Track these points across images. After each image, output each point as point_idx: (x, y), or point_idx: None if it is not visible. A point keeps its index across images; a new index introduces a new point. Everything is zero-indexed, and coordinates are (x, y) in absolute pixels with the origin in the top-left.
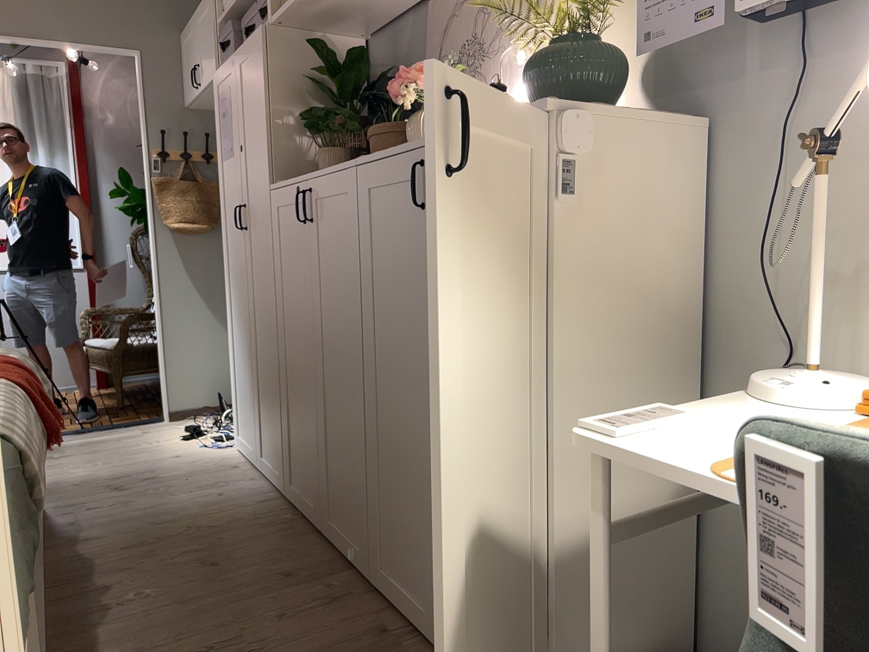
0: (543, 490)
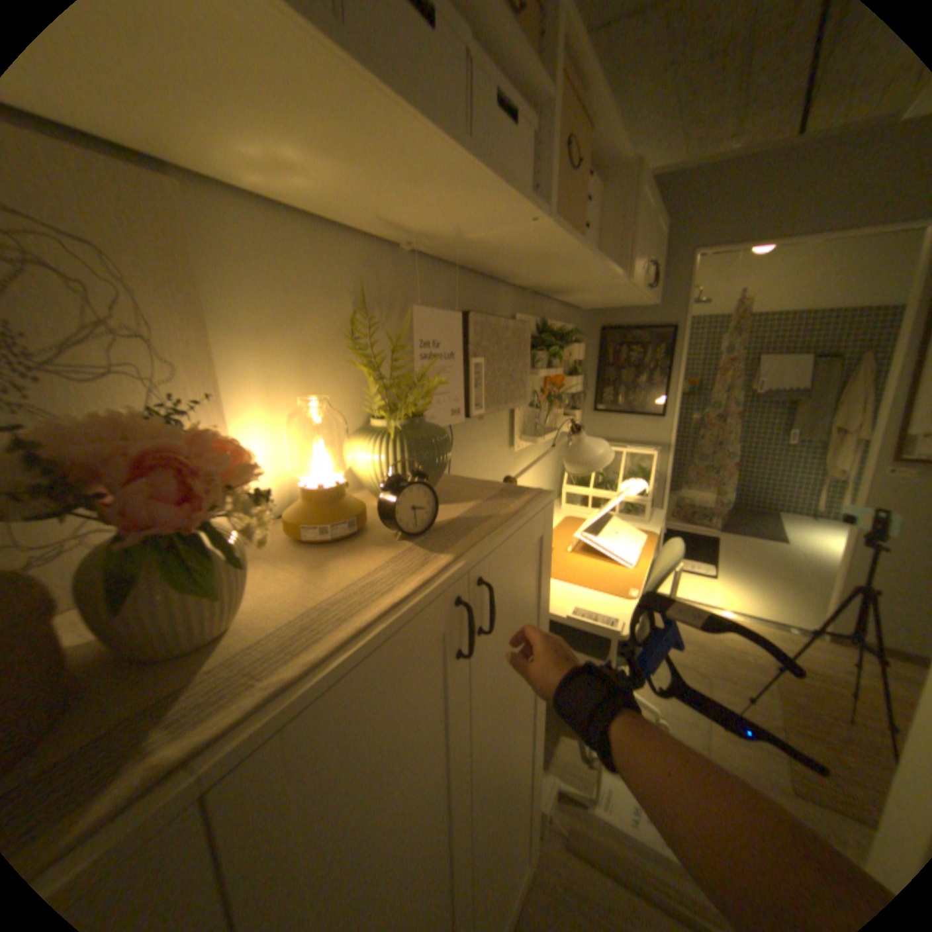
0: (542, 724)
